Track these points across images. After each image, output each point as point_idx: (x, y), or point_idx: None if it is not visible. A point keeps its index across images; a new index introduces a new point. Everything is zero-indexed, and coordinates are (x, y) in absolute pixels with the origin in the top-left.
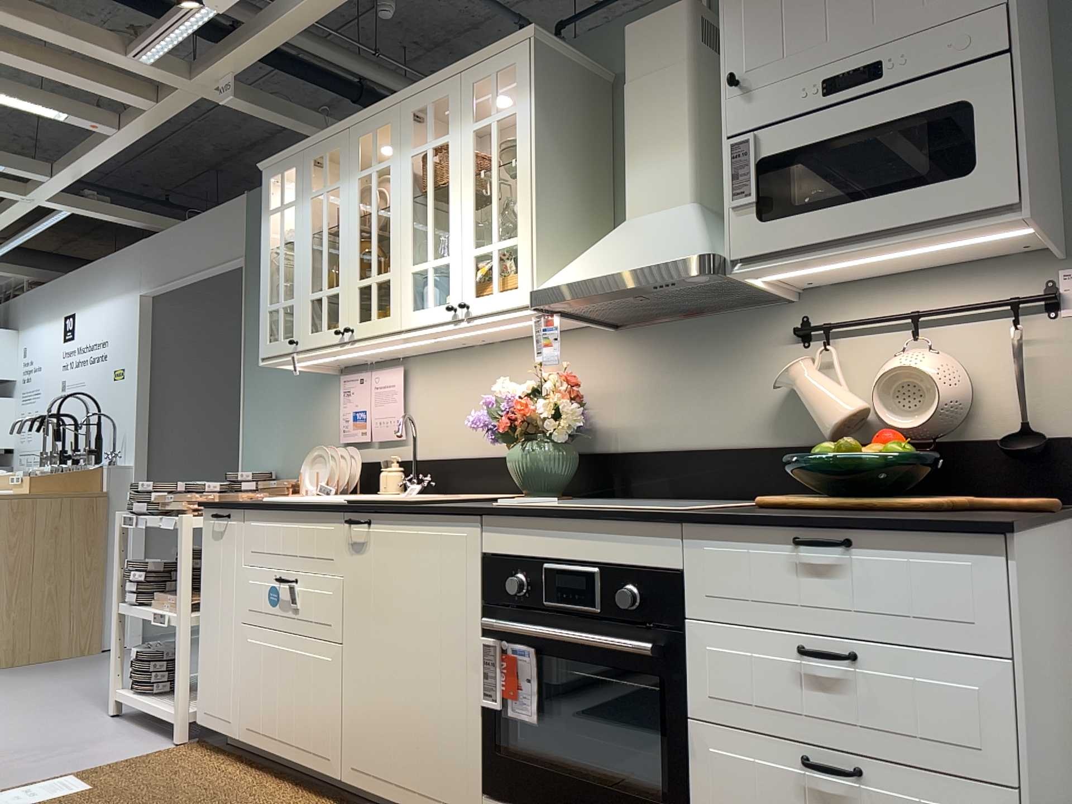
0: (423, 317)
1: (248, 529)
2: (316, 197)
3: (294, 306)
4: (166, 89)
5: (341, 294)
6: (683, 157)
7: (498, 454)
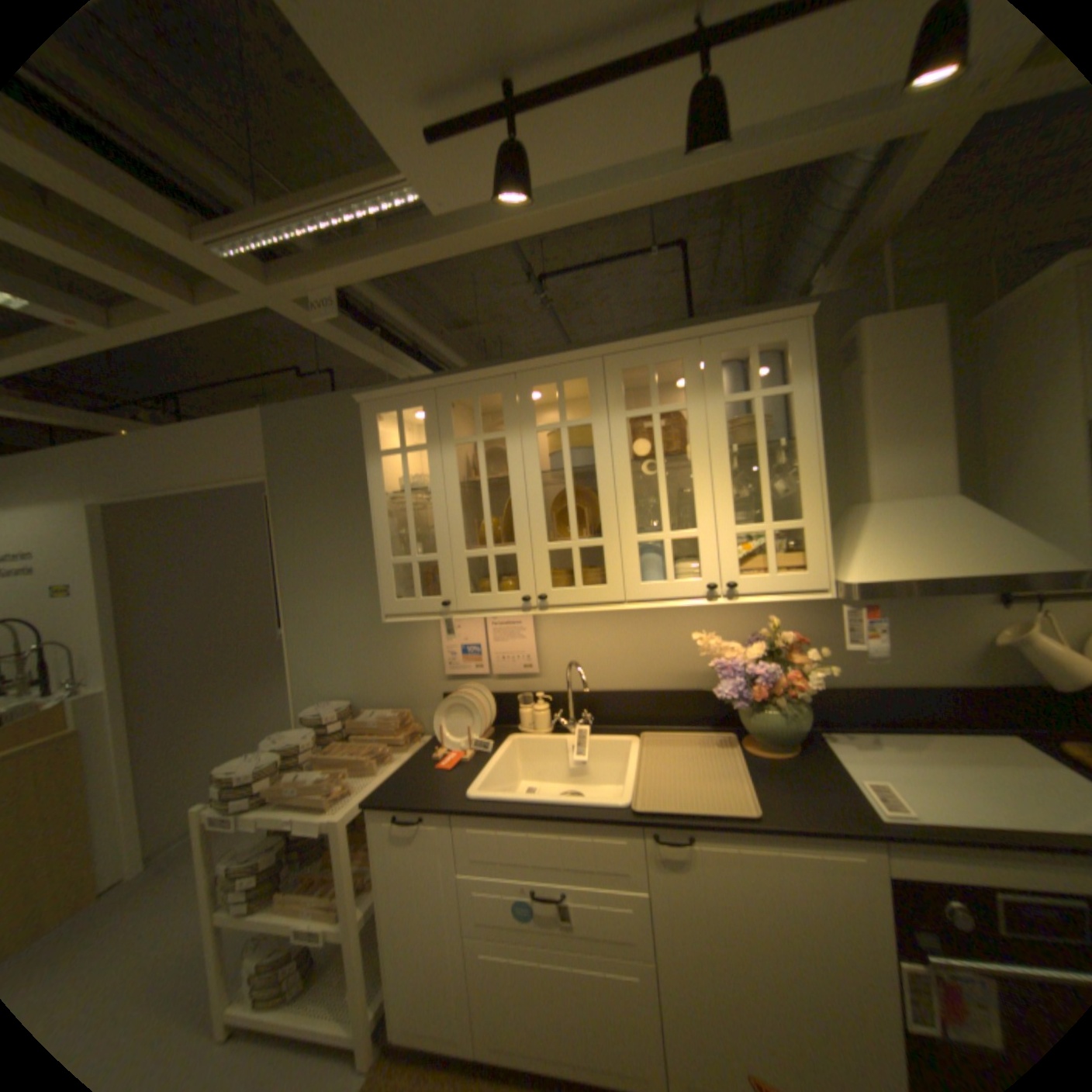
0: (663, 591)
1: (462, 837)
2: (462, 442)
3: (439, 561)
4: (204, 283)
5: (522, 556)
6: (949, 451)
7: (665, 688)
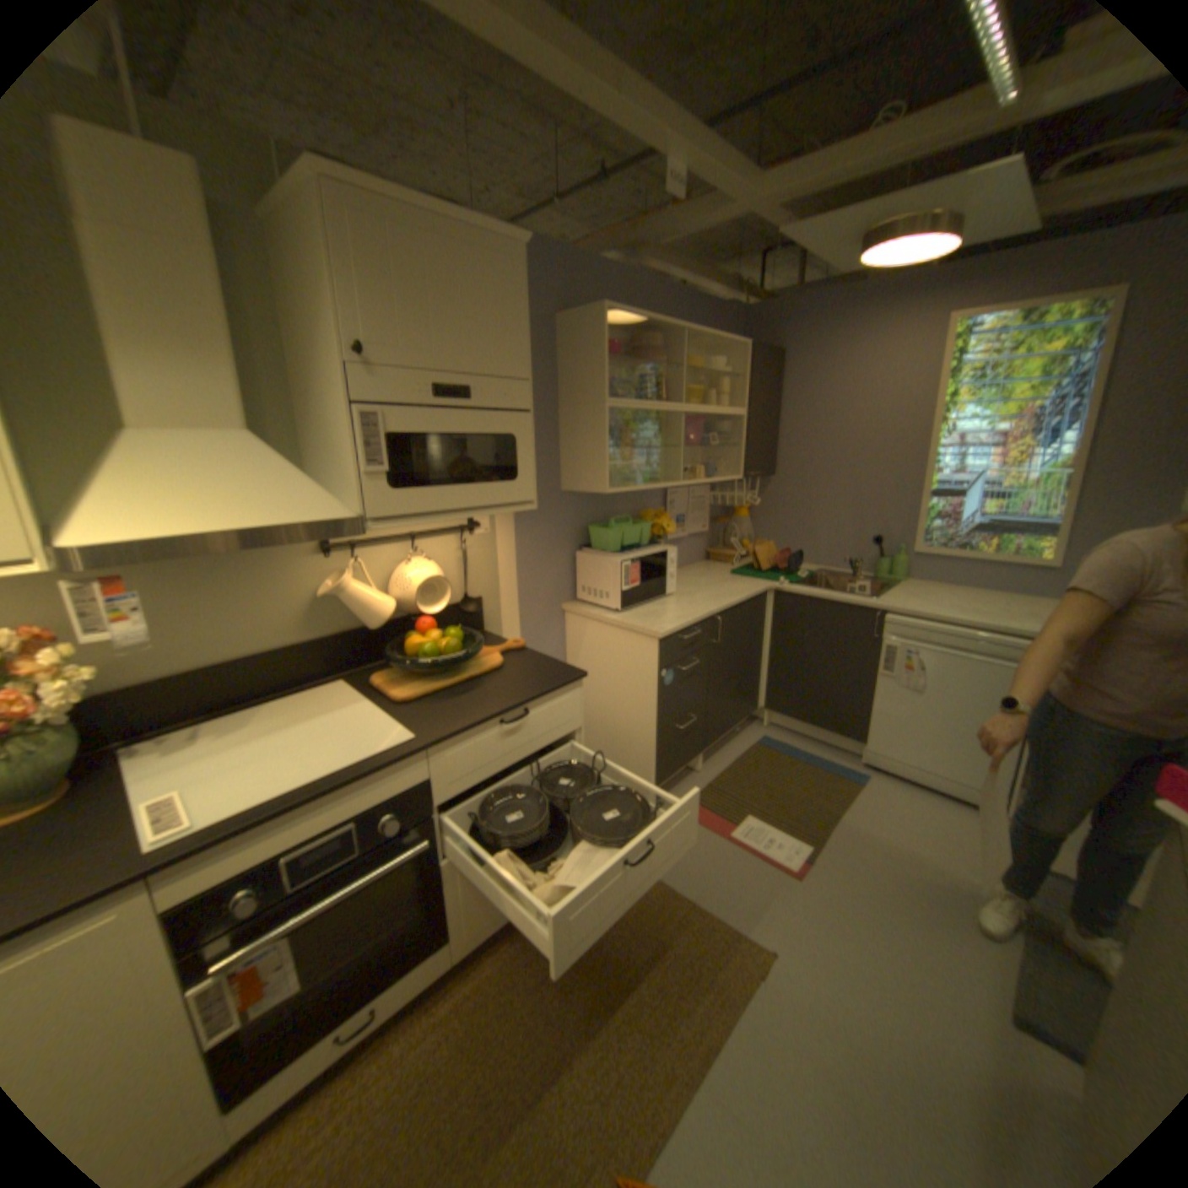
0: None
1: None
2: None
3: None
4: None
5: None
6: (224, 372)
7: None
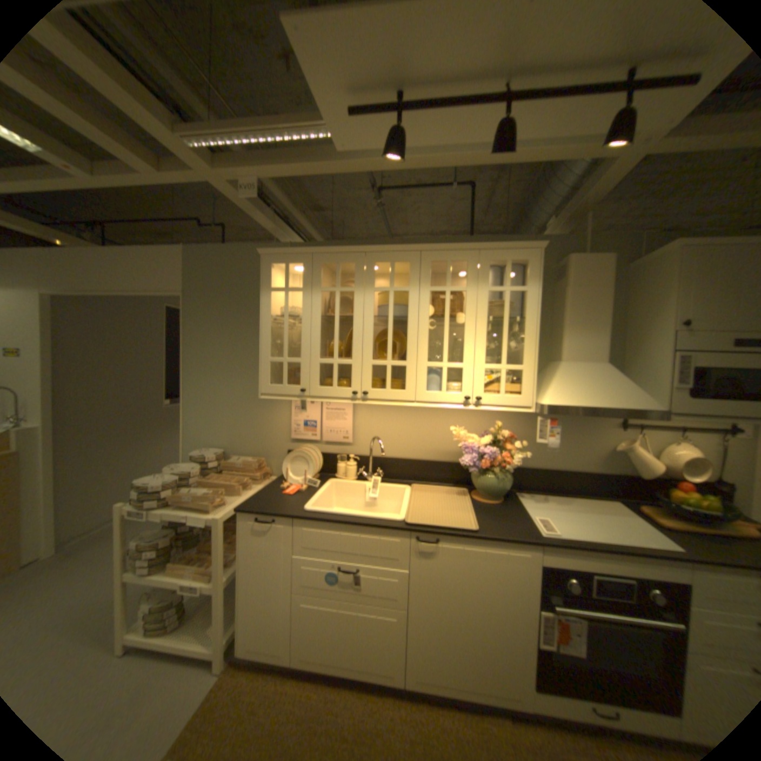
0: (438, 397)
1: (299, 532)
2: (326, 291)
3: (301, 364)
4: (167, 159)
5: (355, 366)
6: (606, 338)
7: (429, 459)
